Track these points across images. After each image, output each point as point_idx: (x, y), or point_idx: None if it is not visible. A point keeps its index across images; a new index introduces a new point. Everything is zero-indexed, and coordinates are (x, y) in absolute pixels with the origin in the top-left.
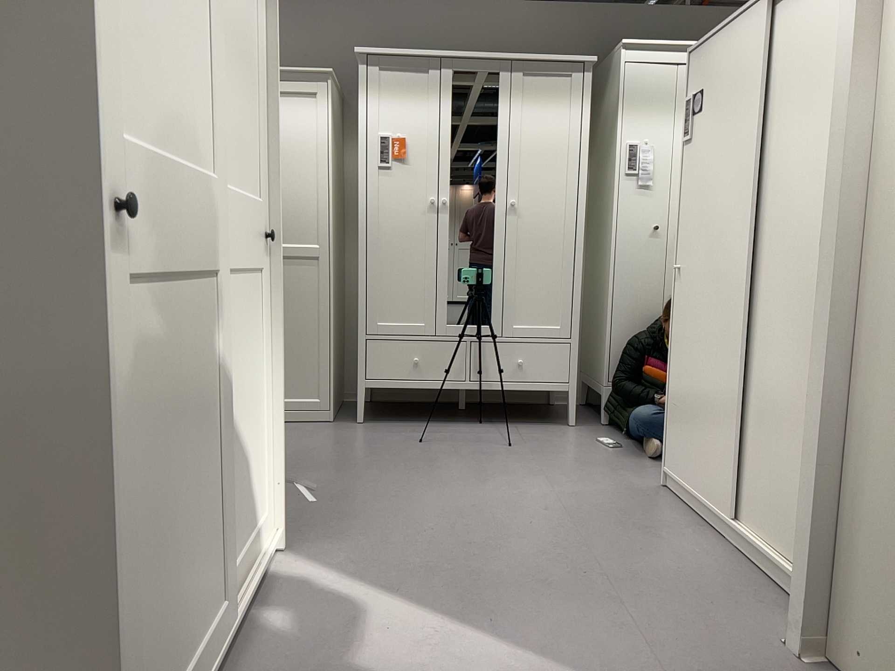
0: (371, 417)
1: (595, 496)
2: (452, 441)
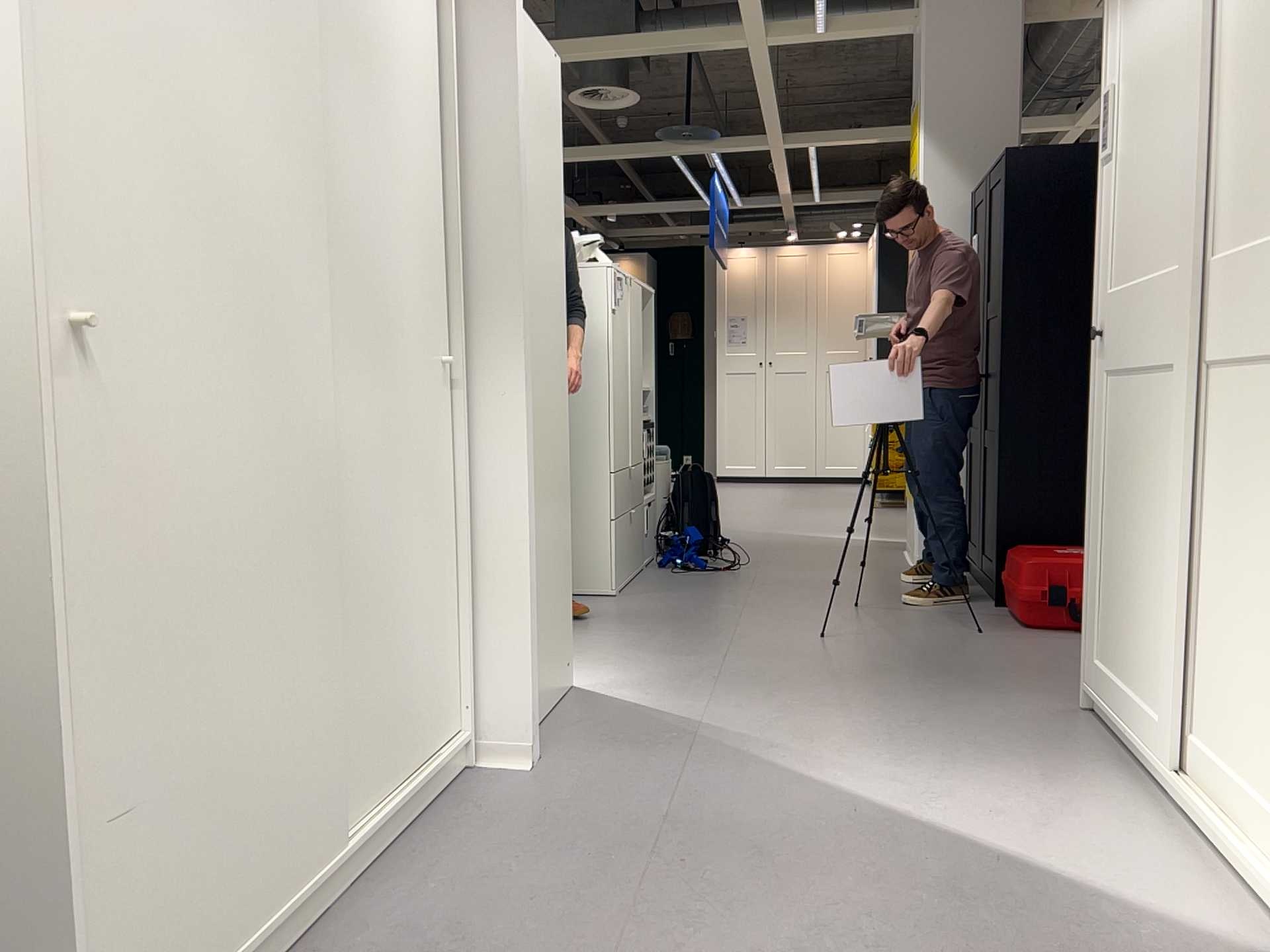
0: None
1: None
2: None
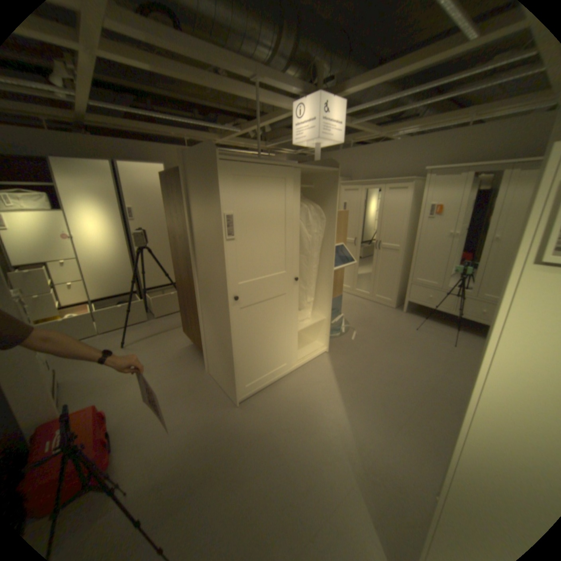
0: (413, 311)
1: (462, 386)
2: (432, 334)
